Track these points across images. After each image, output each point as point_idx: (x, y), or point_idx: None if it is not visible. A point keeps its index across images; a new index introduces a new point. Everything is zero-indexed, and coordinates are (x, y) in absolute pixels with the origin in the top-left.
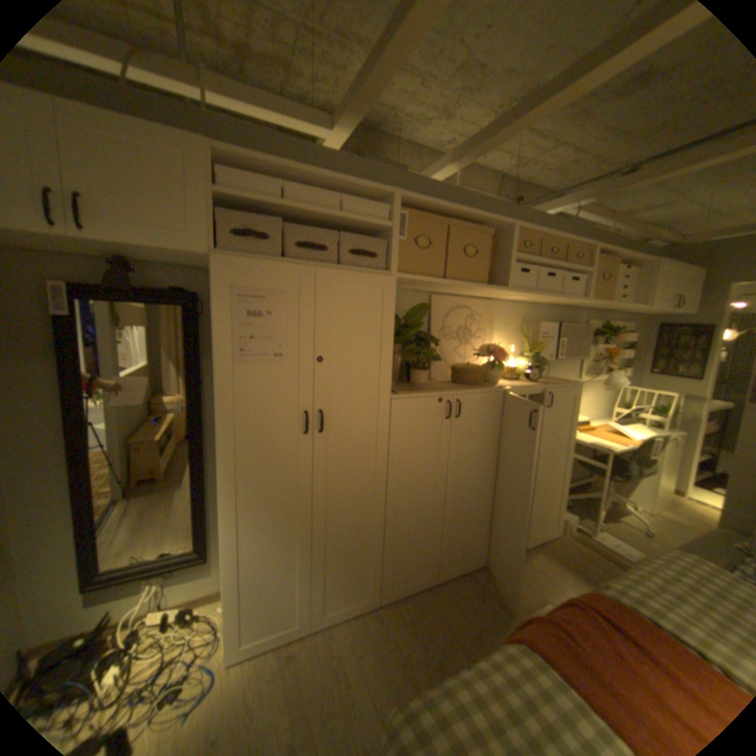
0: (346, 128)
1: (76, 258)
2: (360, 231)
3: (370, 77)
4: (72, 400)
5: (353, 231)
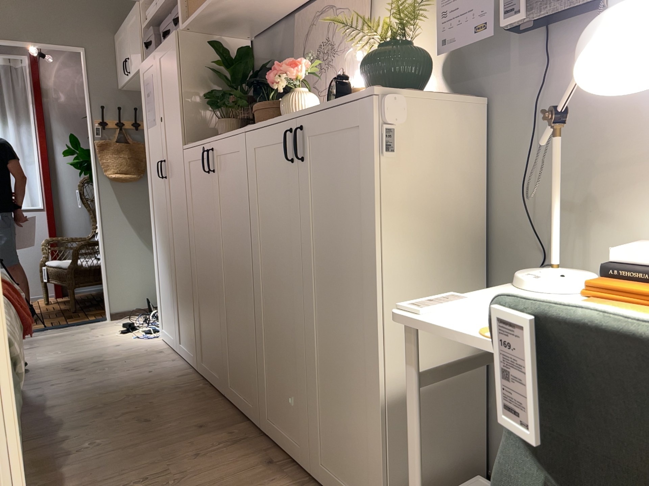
0: None
1: None
2: None
3: None
4: None
5: None
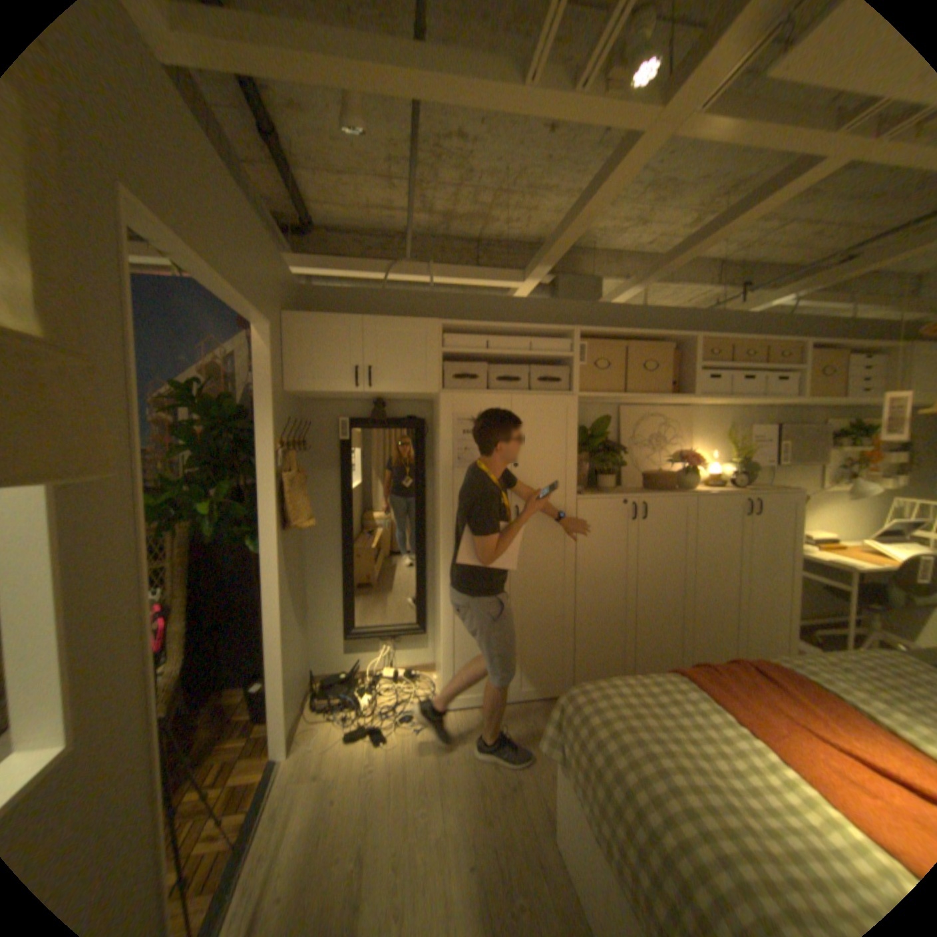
0: (535, 277)
1: (354, 402)
2: (547, 361)
3: (550, 253)
4: (348, 498)
5: (542, 362)
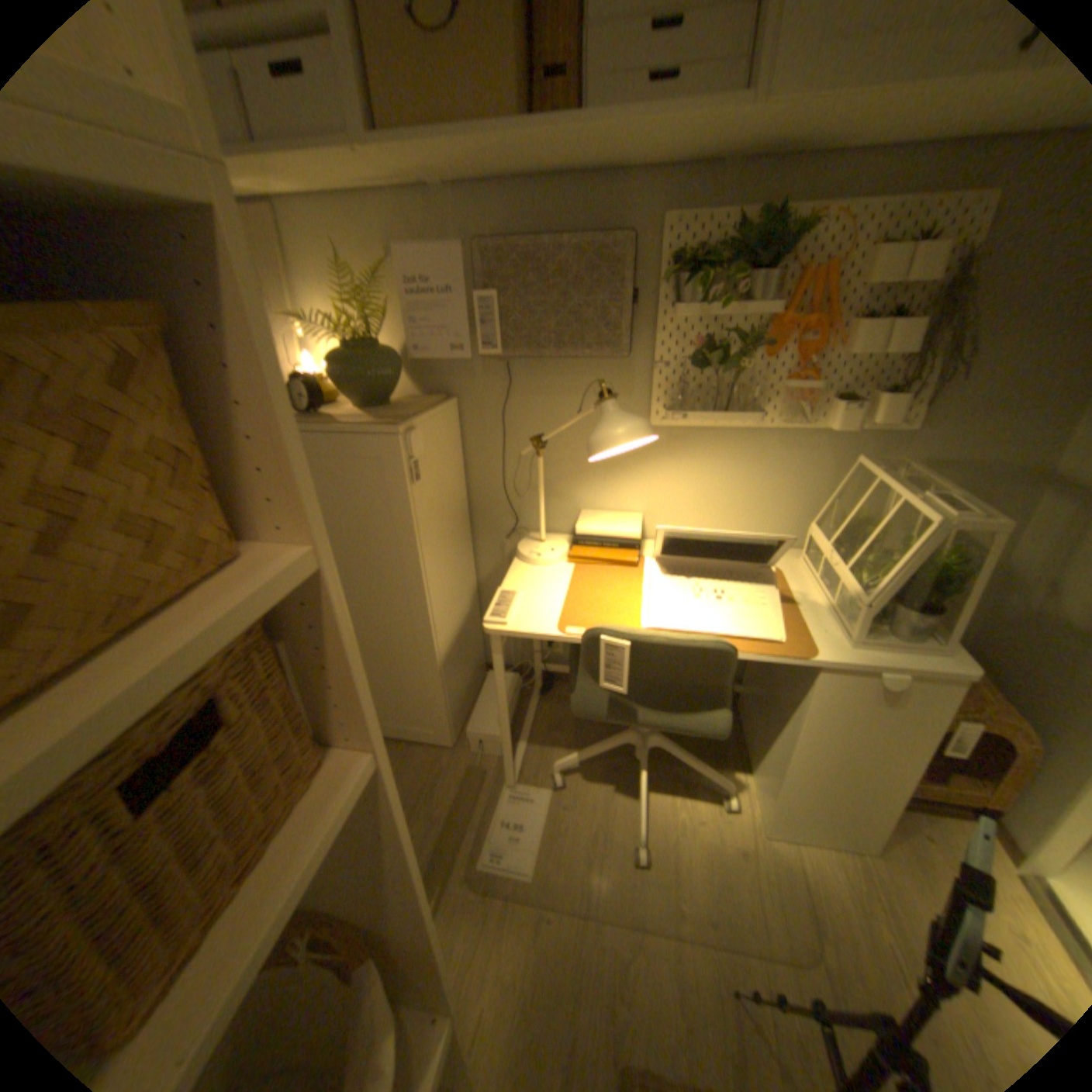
0: None
1: None
2: None
3: None
4: None
5: None
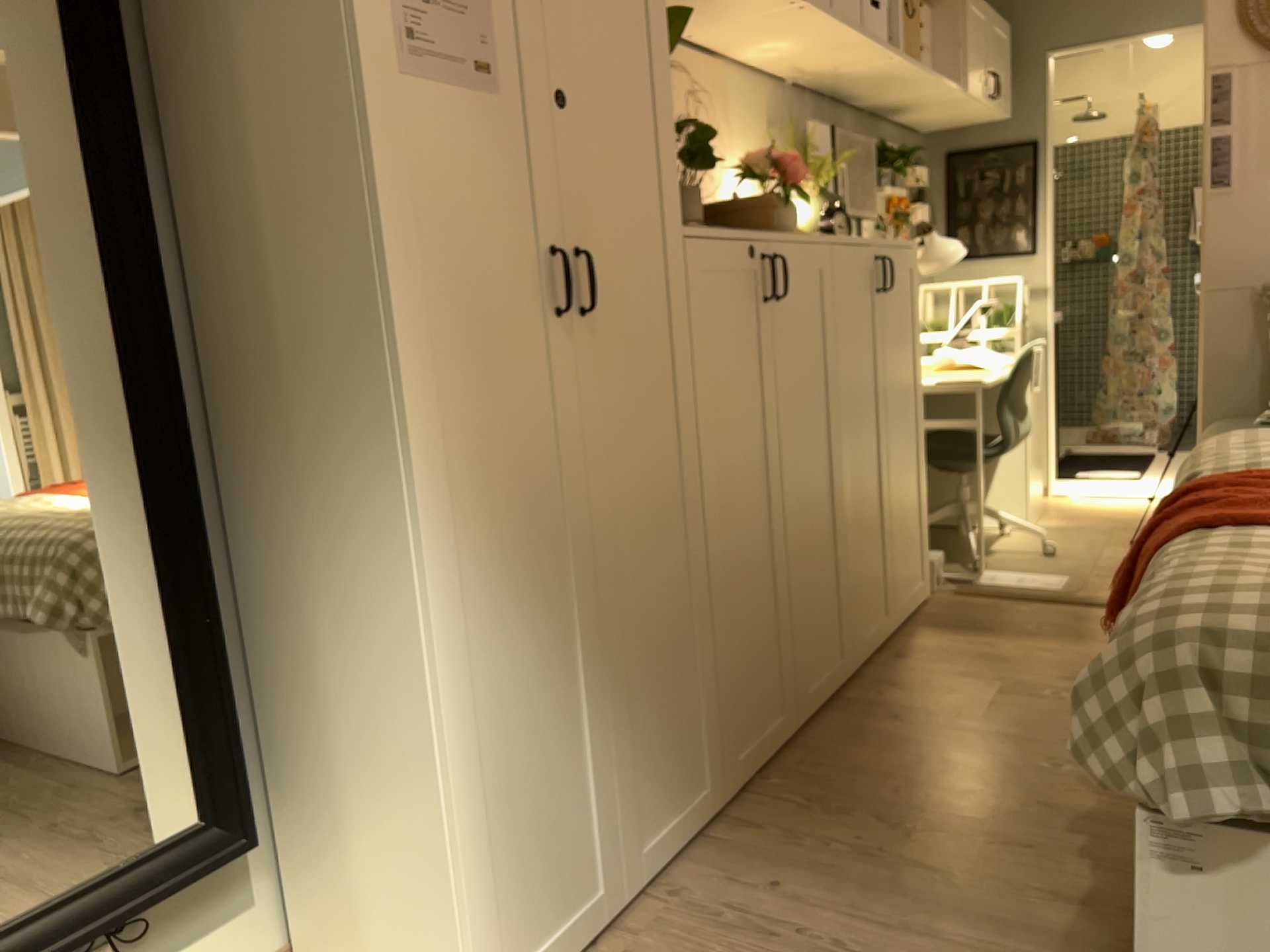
0: None
1: None
2: None
3: None
4: None
5: None
